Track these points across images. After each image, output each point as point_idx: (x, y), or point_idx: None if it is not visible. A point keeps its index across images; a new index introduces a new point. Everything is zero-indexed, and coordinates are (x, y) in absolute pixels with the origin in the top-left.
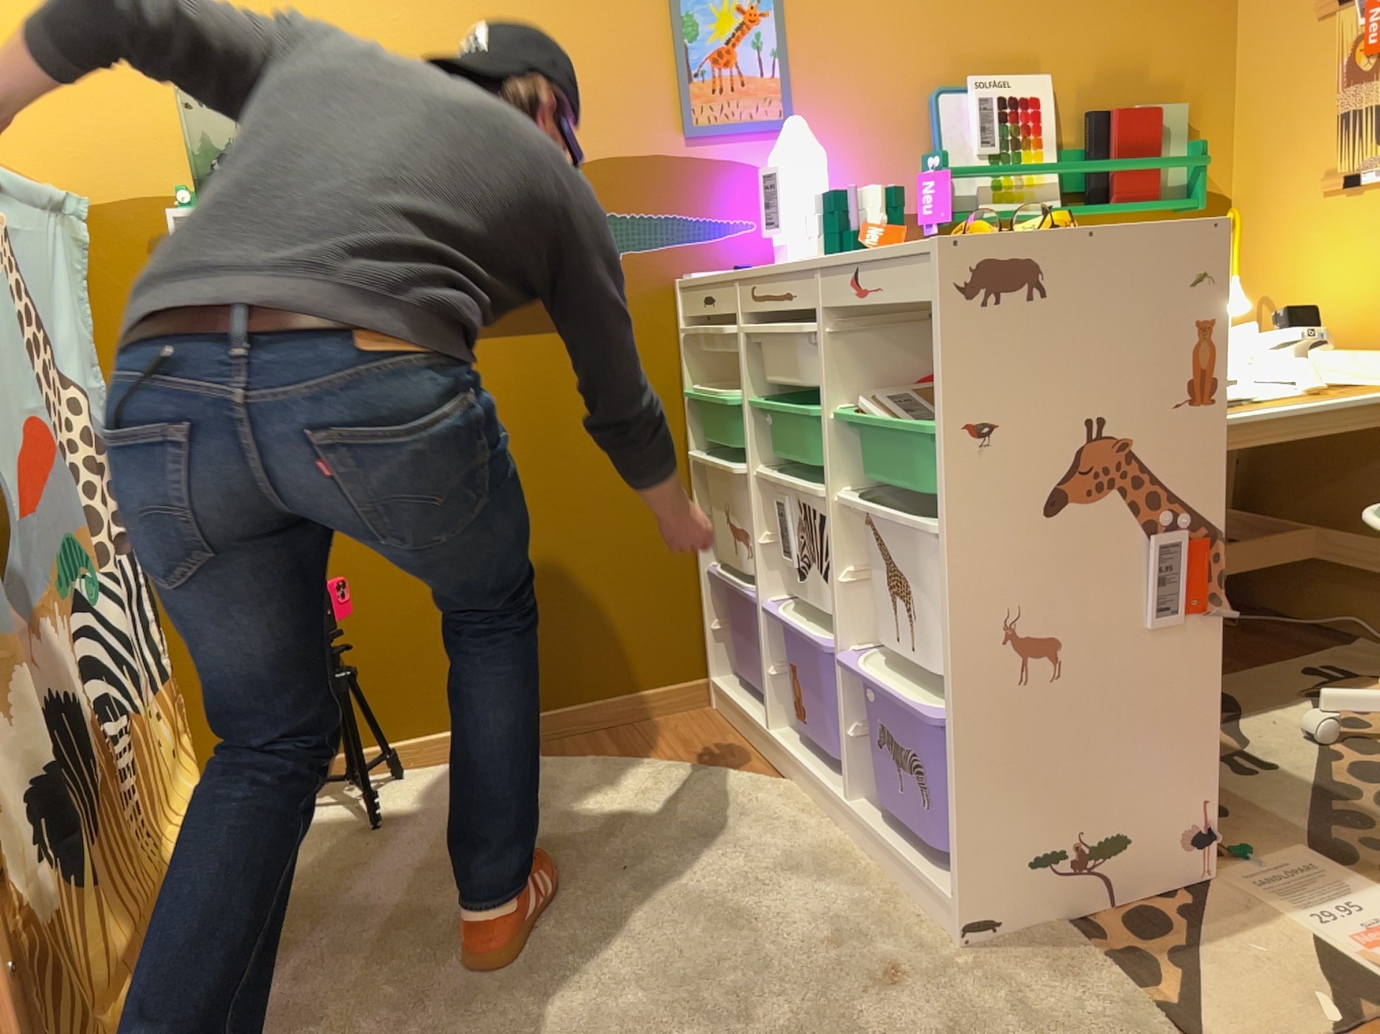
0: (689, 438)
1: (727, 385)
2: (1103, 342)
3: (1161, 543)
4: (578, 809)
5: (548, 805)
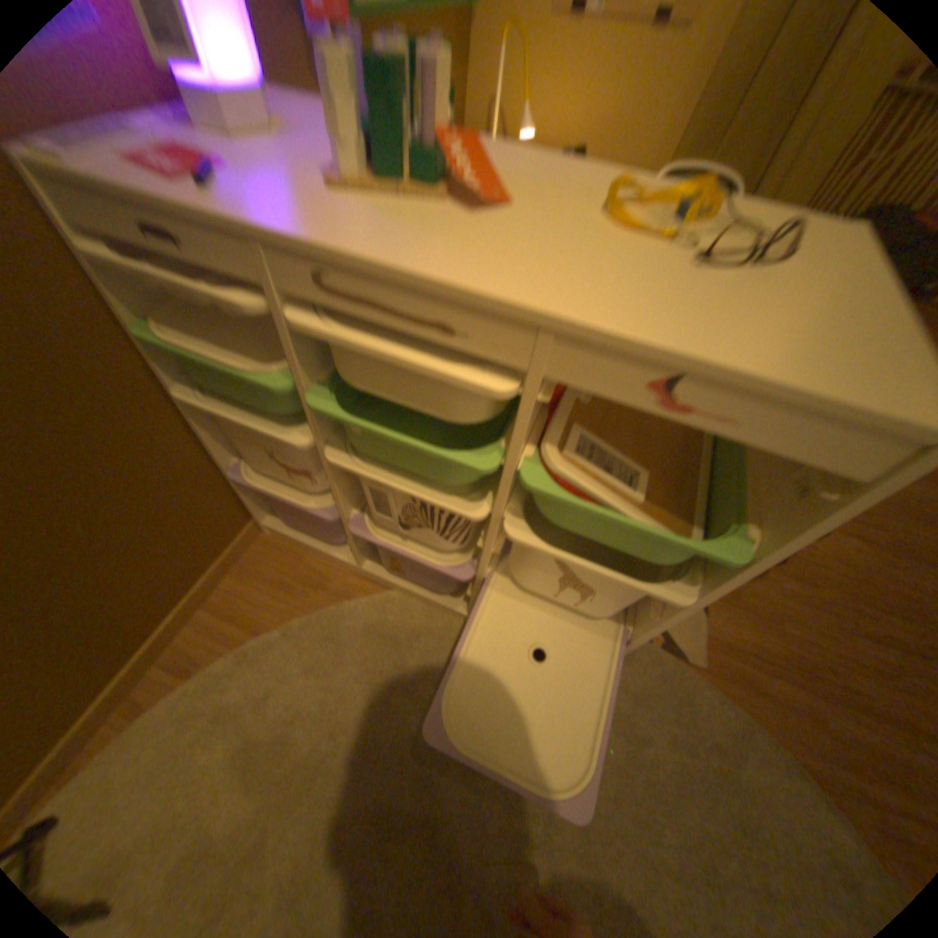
0: (152, 369)
1: (194, 313)
2: None
3: None
4: (278, 723)
5: (249, 738)
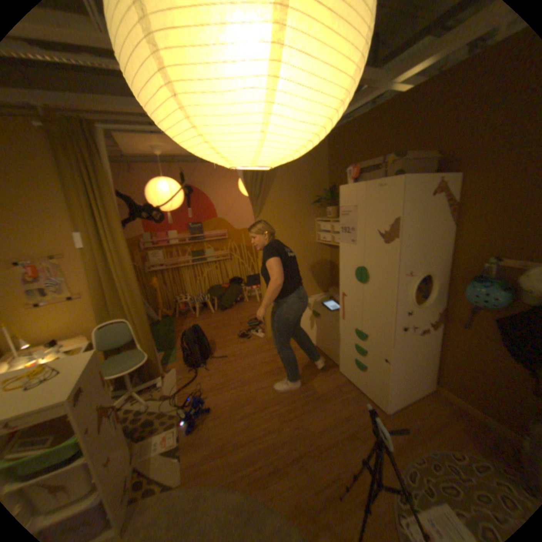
0: None
1: None
2: (91, 391)
3: (111, 419)
4: None
5: None
